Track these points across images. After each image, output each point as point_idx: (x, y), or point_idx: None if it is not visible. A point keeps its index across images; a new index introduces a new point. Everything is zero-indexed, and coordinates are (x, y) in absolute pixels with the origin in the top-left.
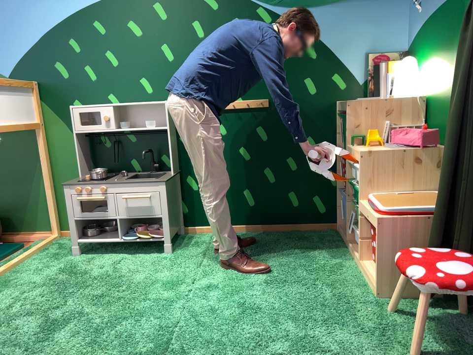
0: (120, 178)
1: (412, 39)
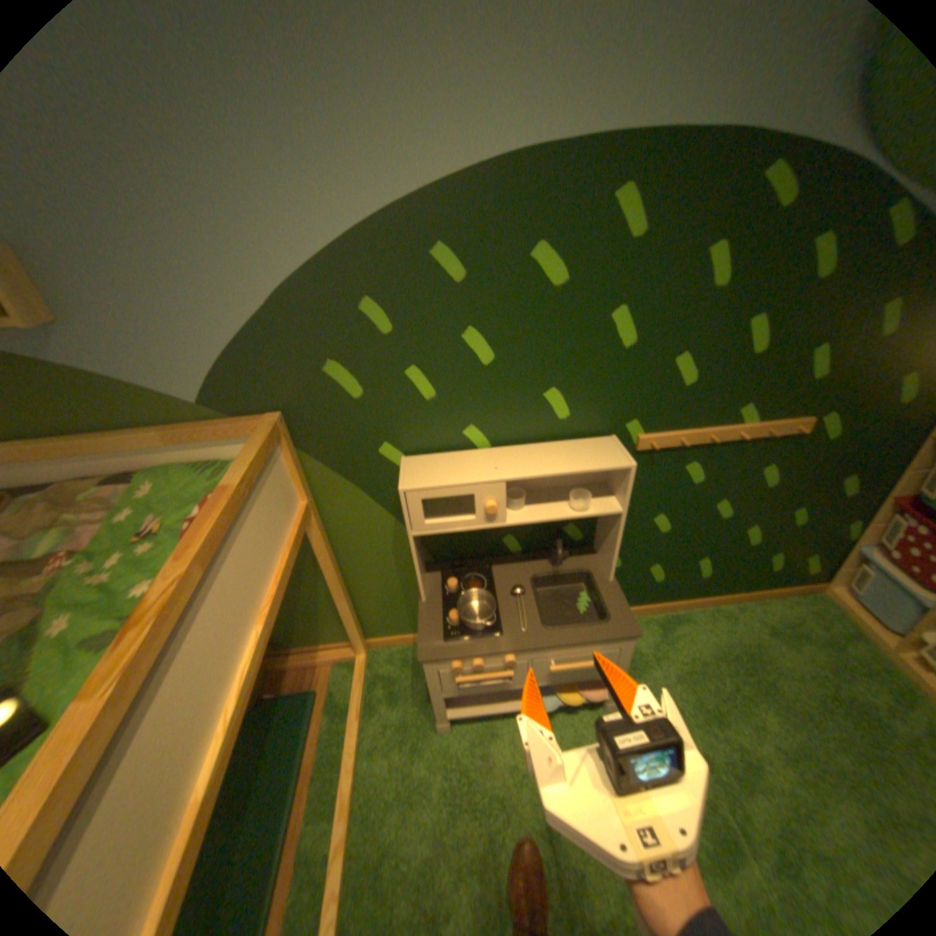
0: (519, 609)
1: None
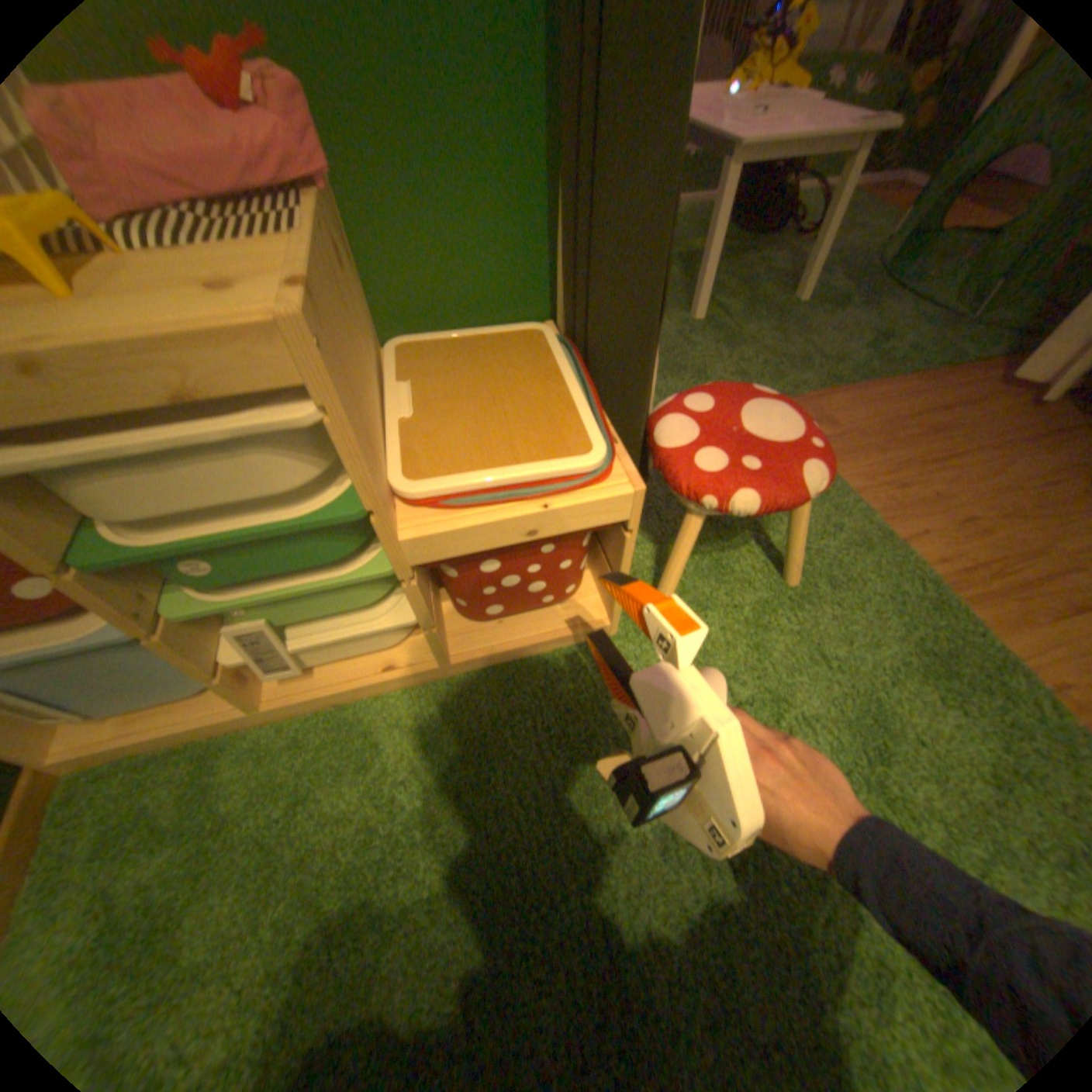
0: None
1: None
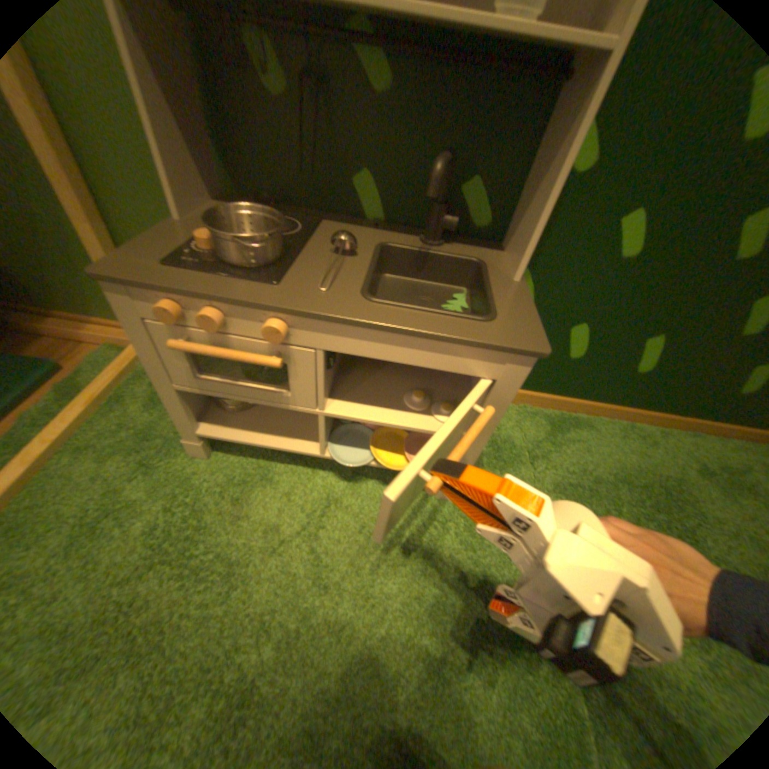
0: (336, 268)
1: None
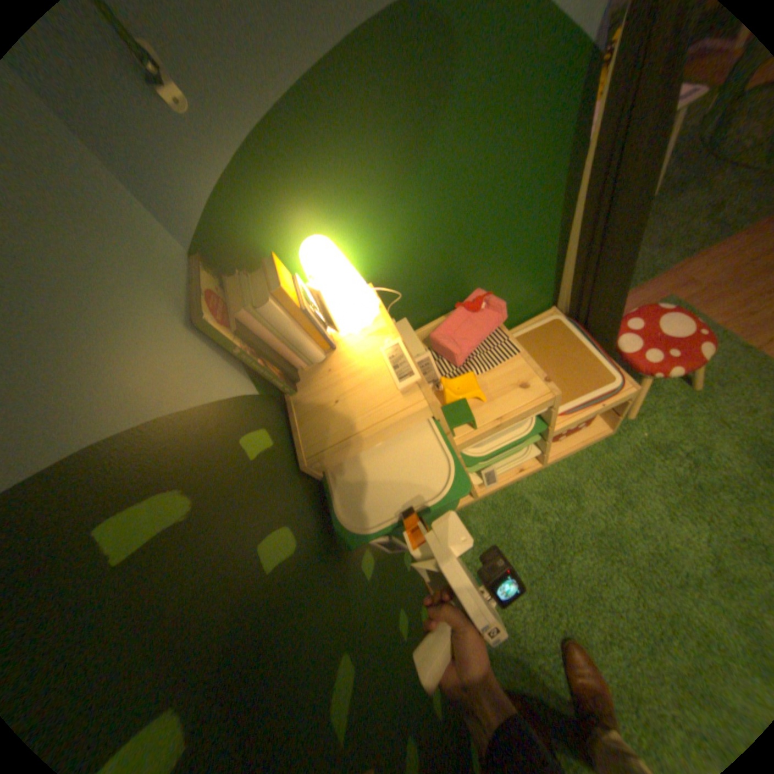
0: None
1: (199, 205)
